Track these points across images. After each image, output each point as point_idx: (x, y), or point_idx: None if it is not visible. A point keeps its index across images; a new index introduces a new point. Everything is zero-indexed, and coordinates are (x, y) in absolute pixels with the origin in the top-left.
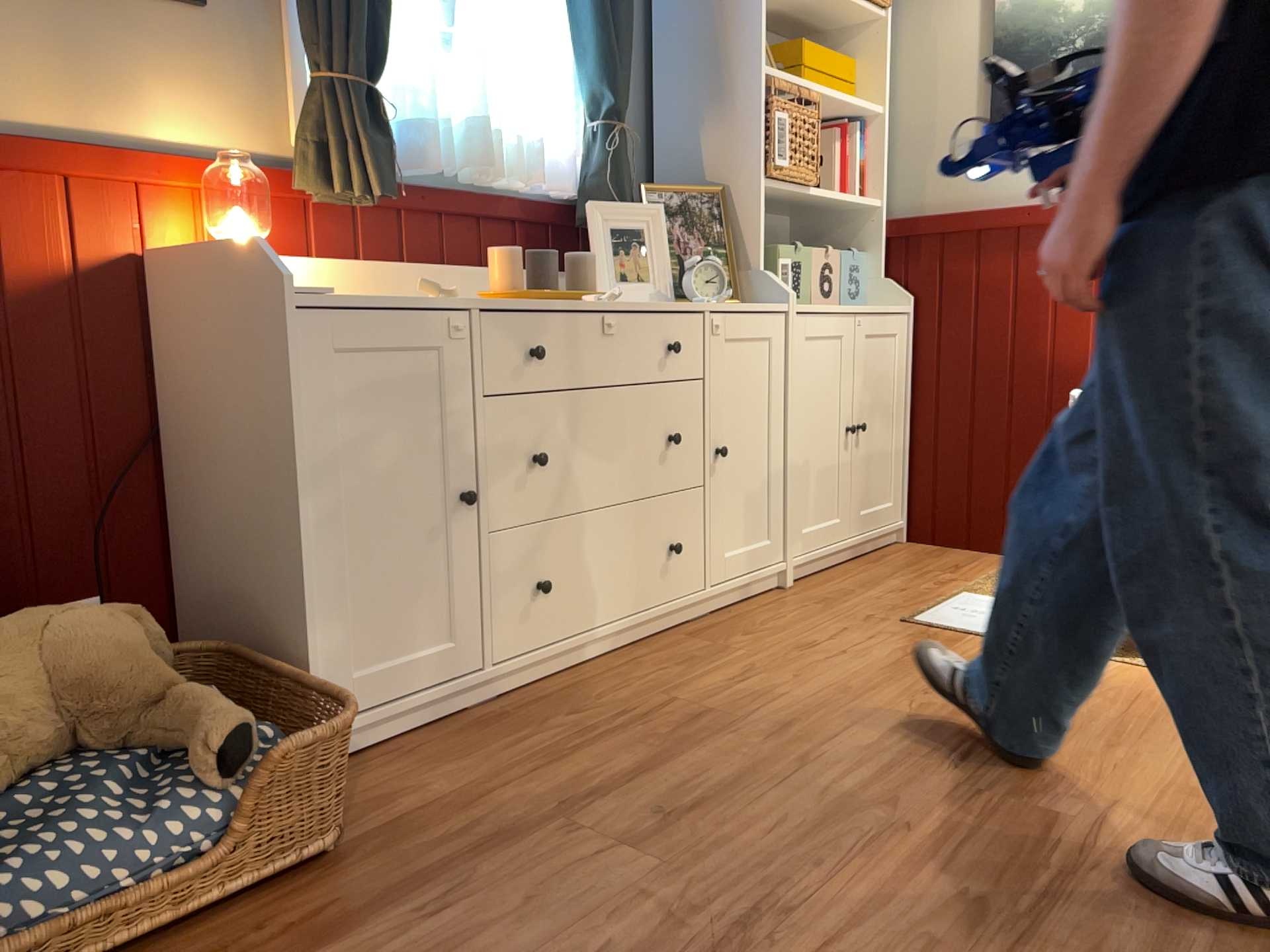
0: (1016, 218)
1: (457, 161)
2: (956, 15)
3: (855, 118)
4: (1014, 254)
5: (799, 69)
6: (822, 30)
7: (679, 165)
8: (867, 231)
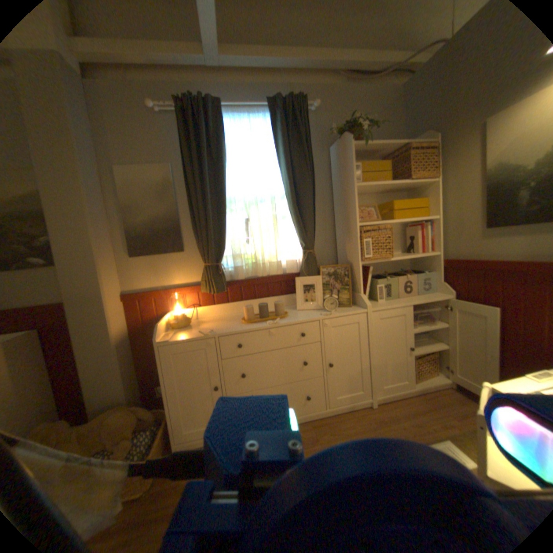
0: (501, 265)
1: (253, 272)
2: (470, 174)
3: (429, 219)
4: (502, 281)
5: (392, 210)
6: (414, 187)
7: (342, 253)
8: (435, 263)
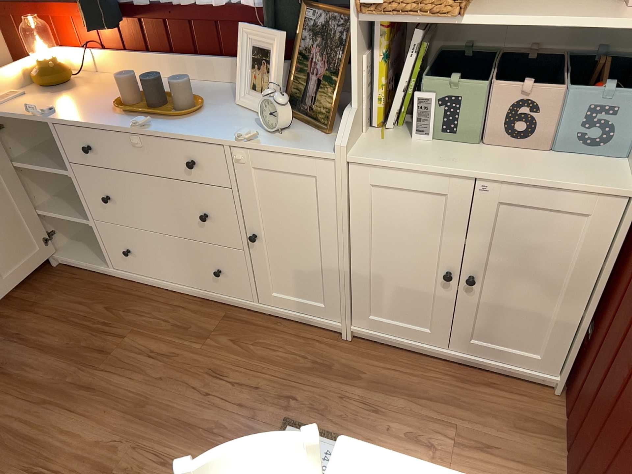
0: None
1: None
2: None
3: None
4: None
5: None
6: None
7: None
8: None
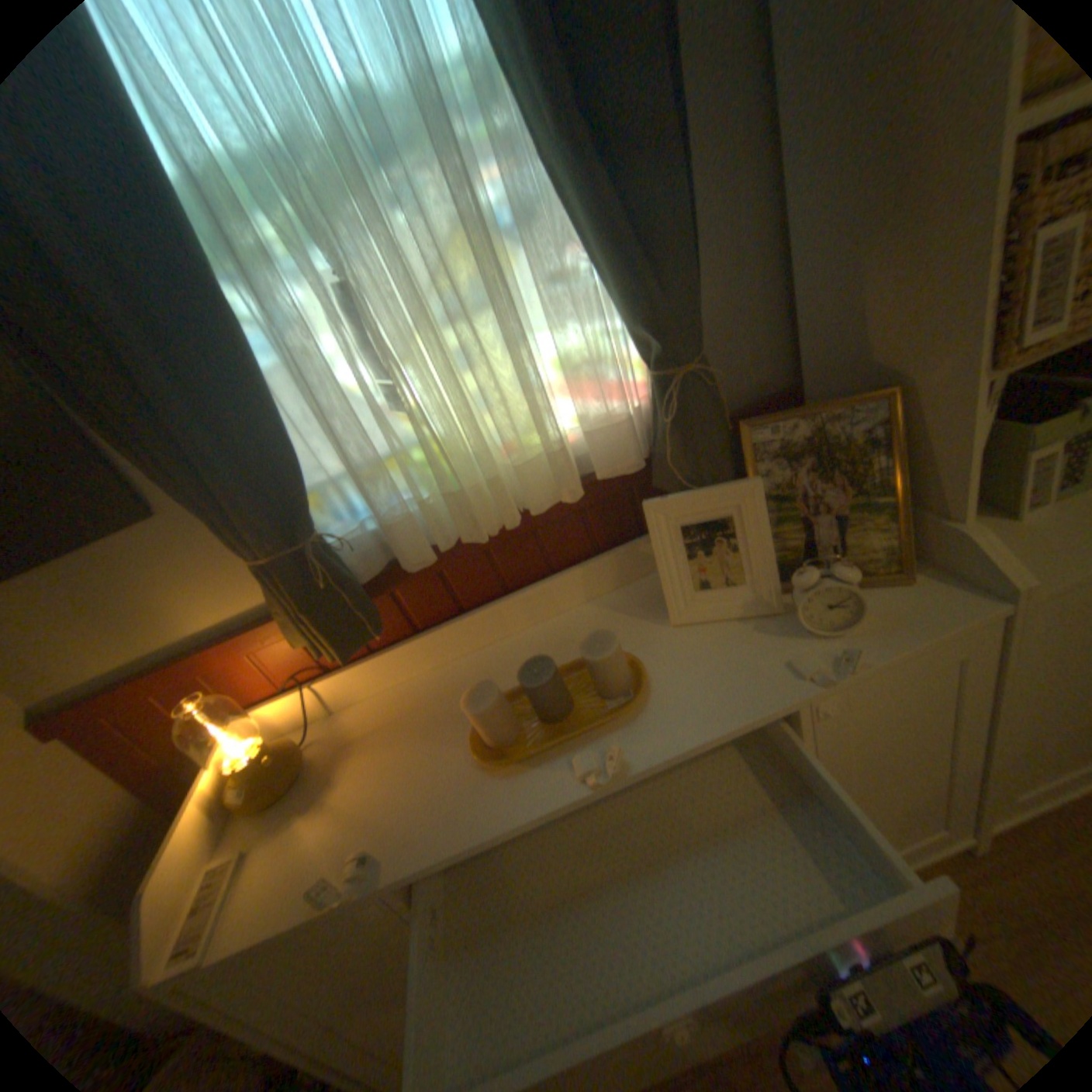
0: None
1: (464, 516)
2: None
3: None
4: None
5: None
6: None
7: (832, 324)
8: None
